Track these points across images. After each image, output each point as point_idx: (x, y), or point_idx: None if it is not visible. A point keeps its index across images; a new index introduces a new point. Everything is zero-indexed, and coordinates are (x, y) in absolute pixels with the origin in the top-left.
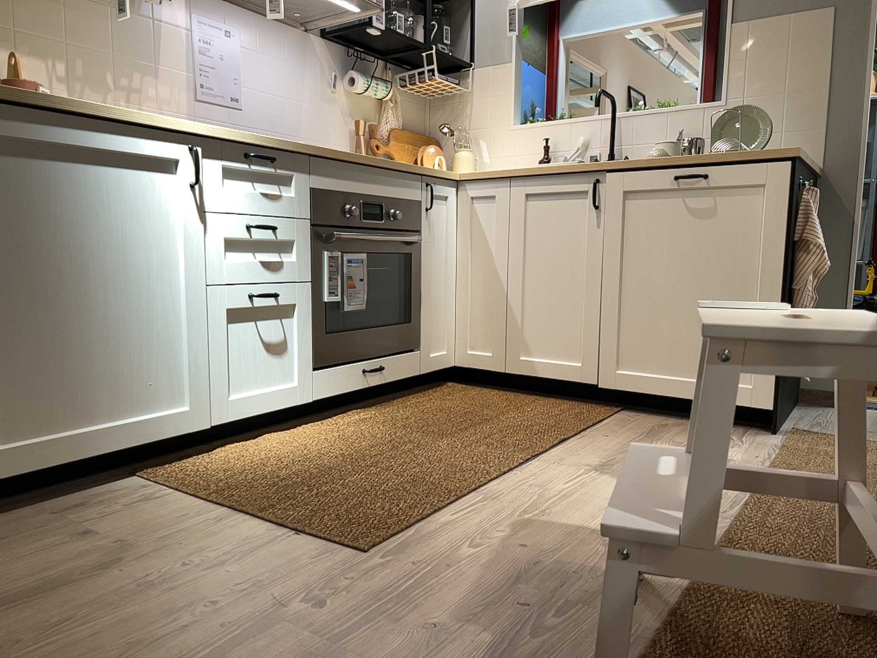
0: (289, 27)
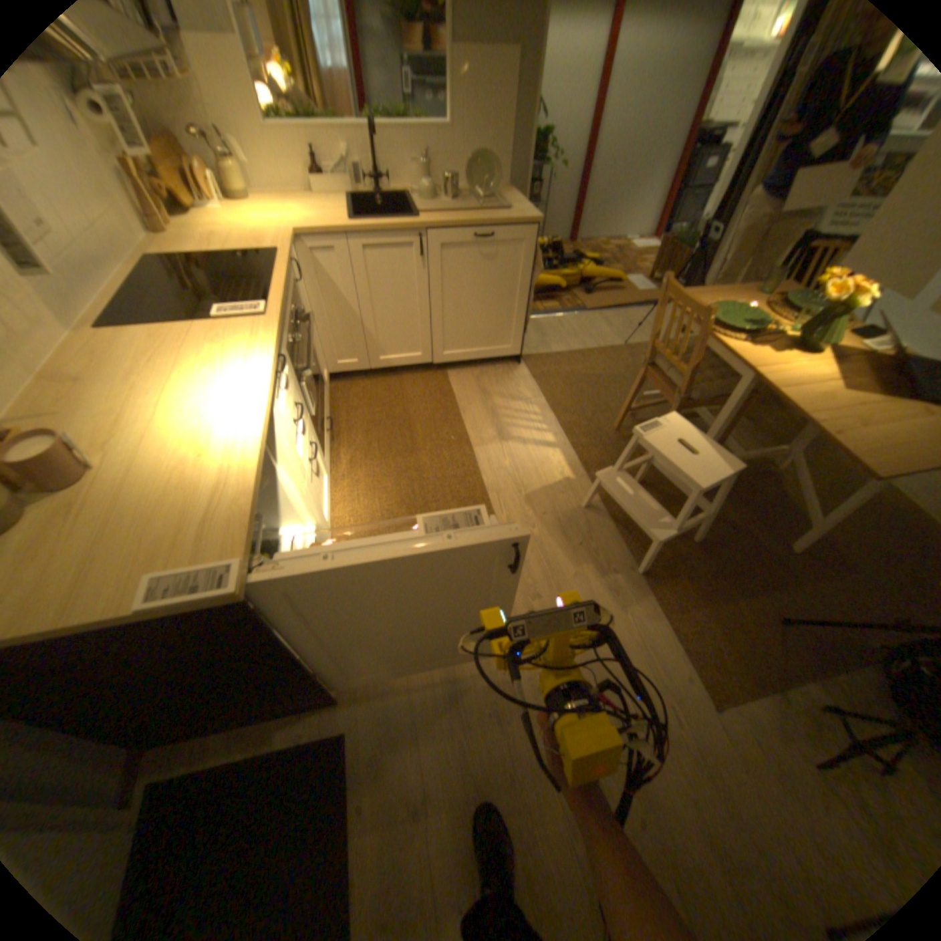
0: None
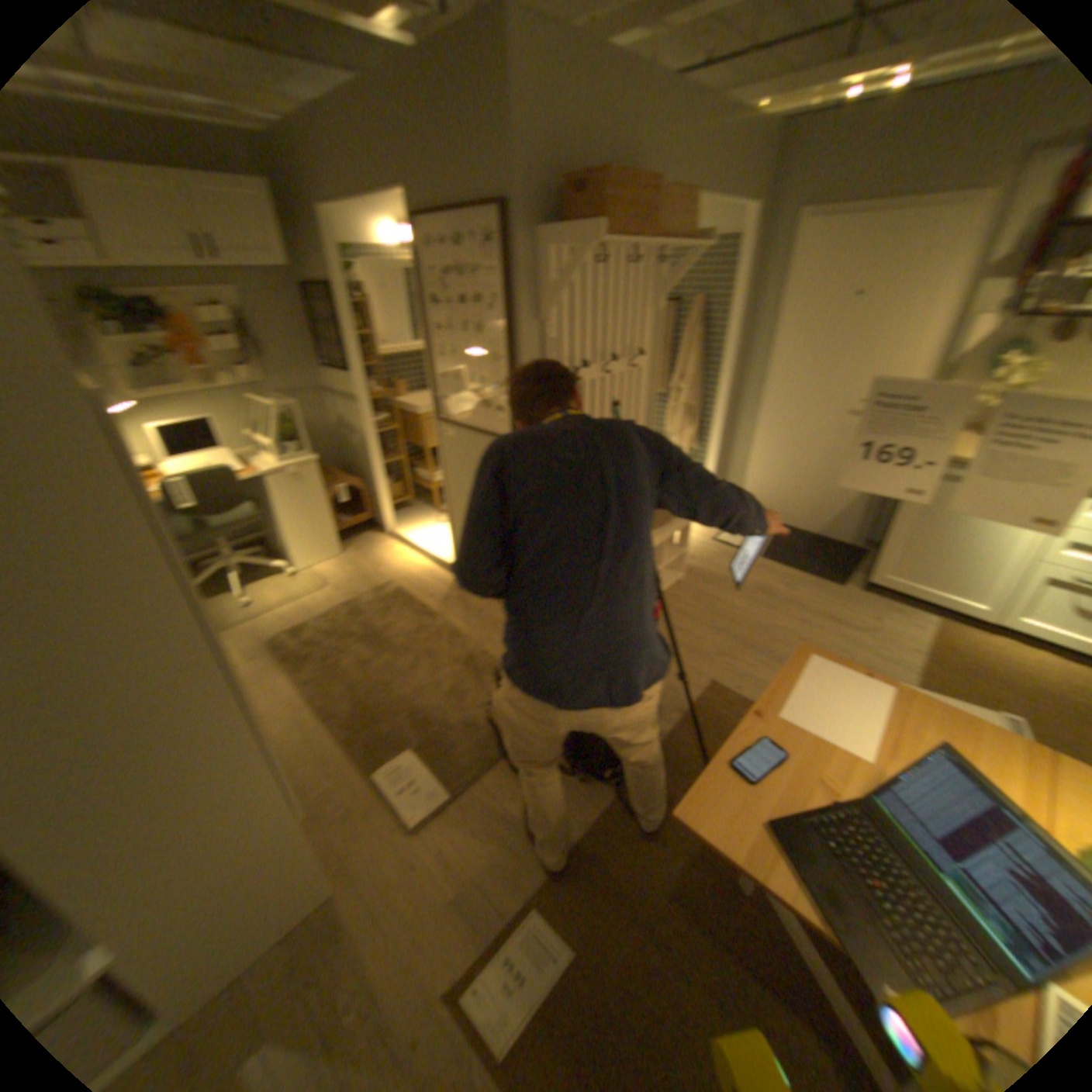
0: None
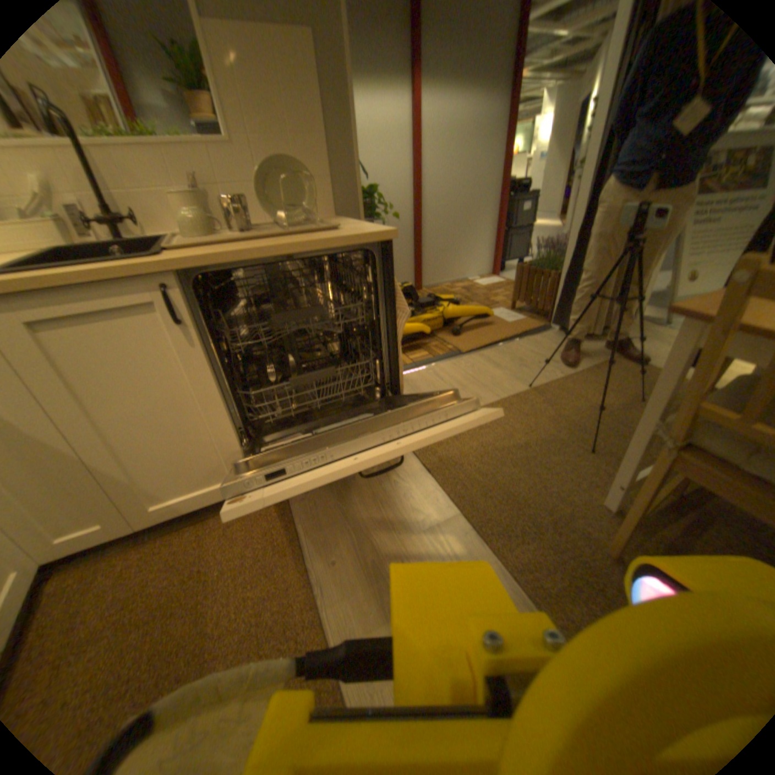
0: None
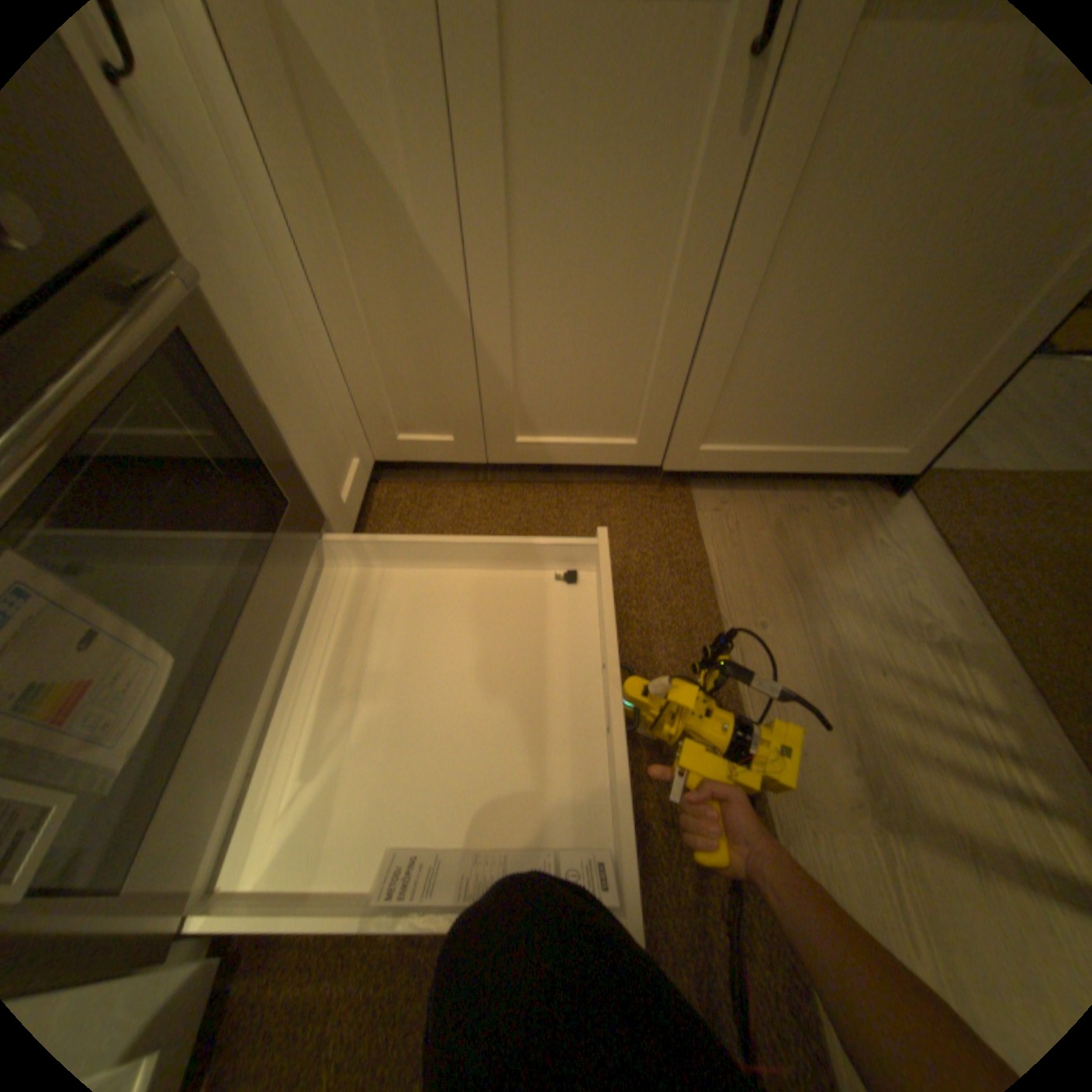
0: None
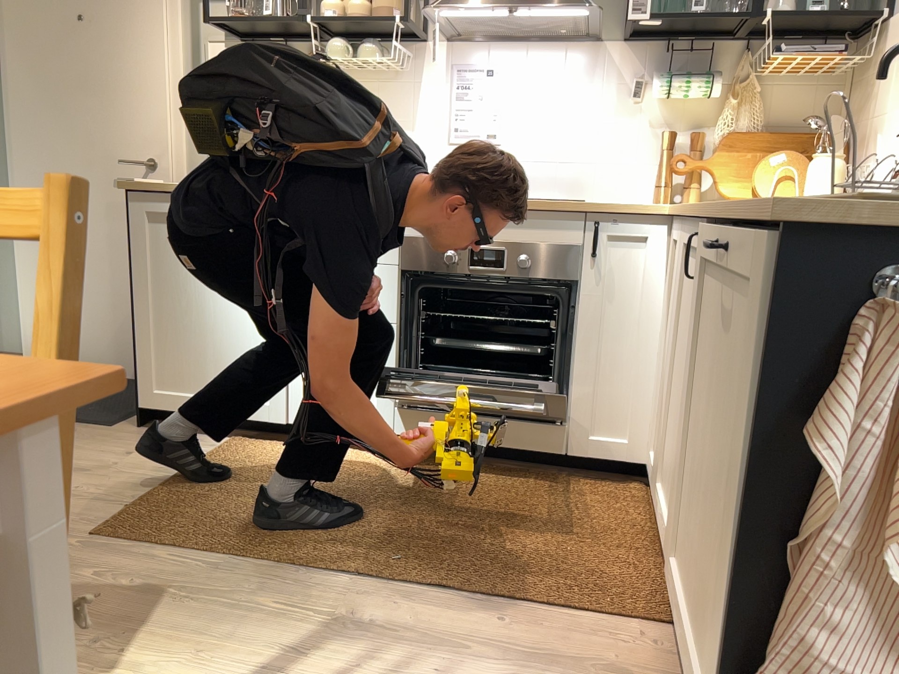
0: (574, 40)
